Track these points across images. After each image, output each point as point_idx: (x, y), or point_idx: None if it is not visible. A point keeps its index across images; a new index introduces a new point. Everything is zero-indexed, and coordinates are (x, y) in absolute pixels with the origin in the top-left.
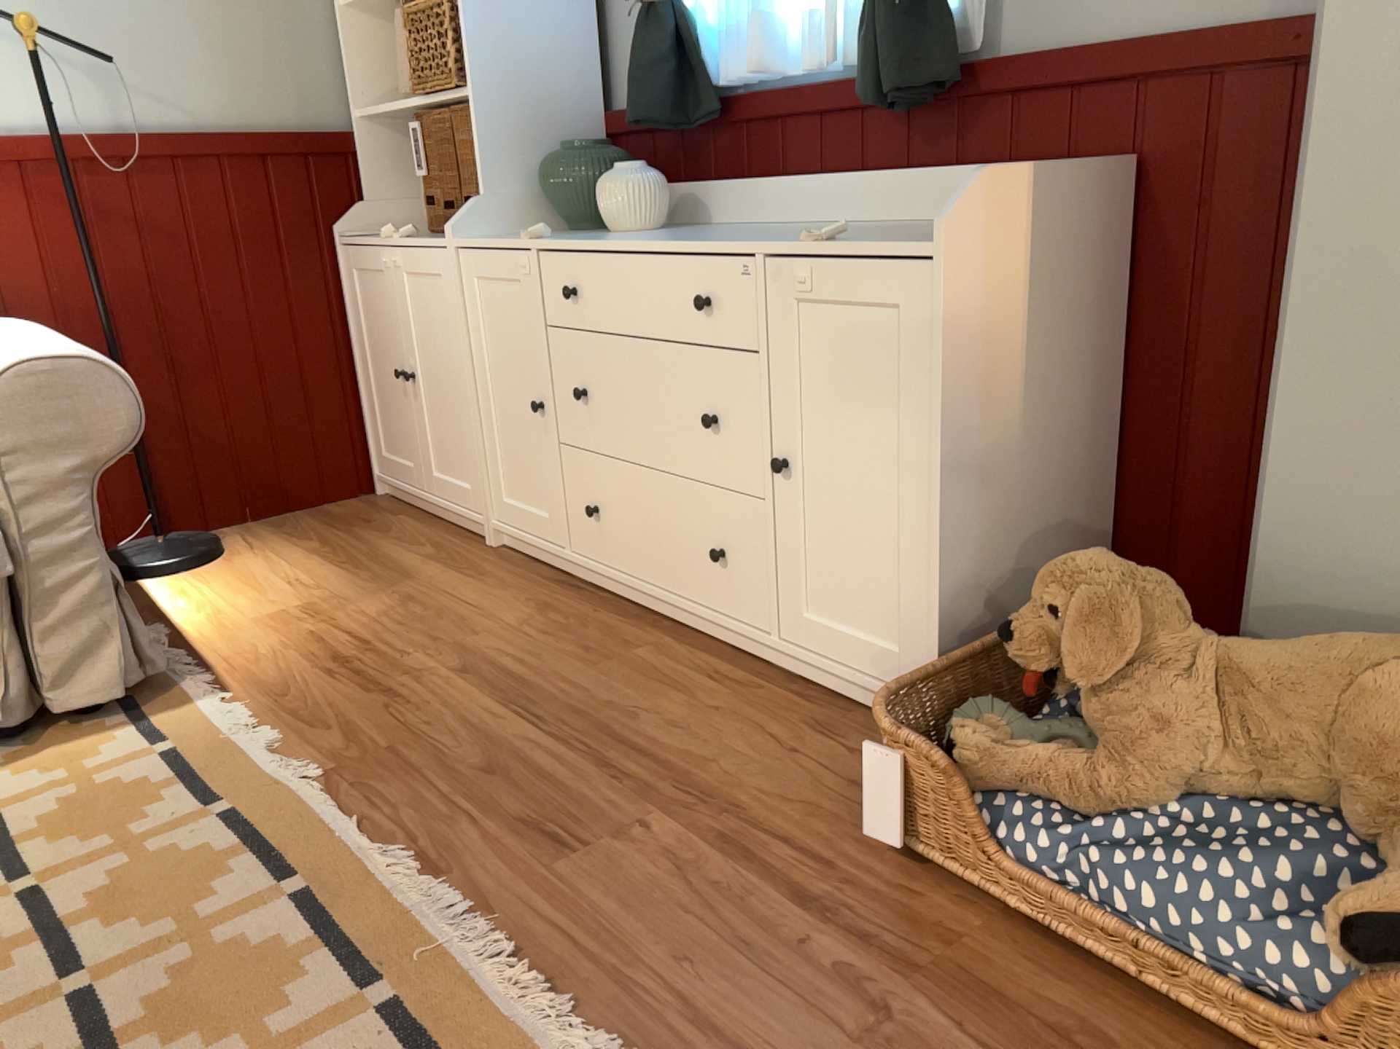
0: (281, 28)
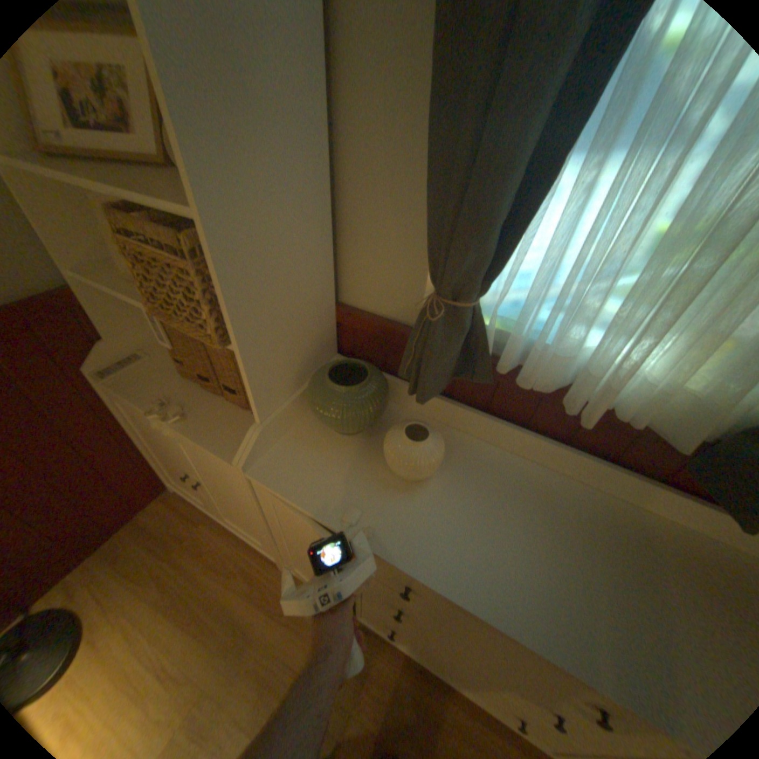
0: None
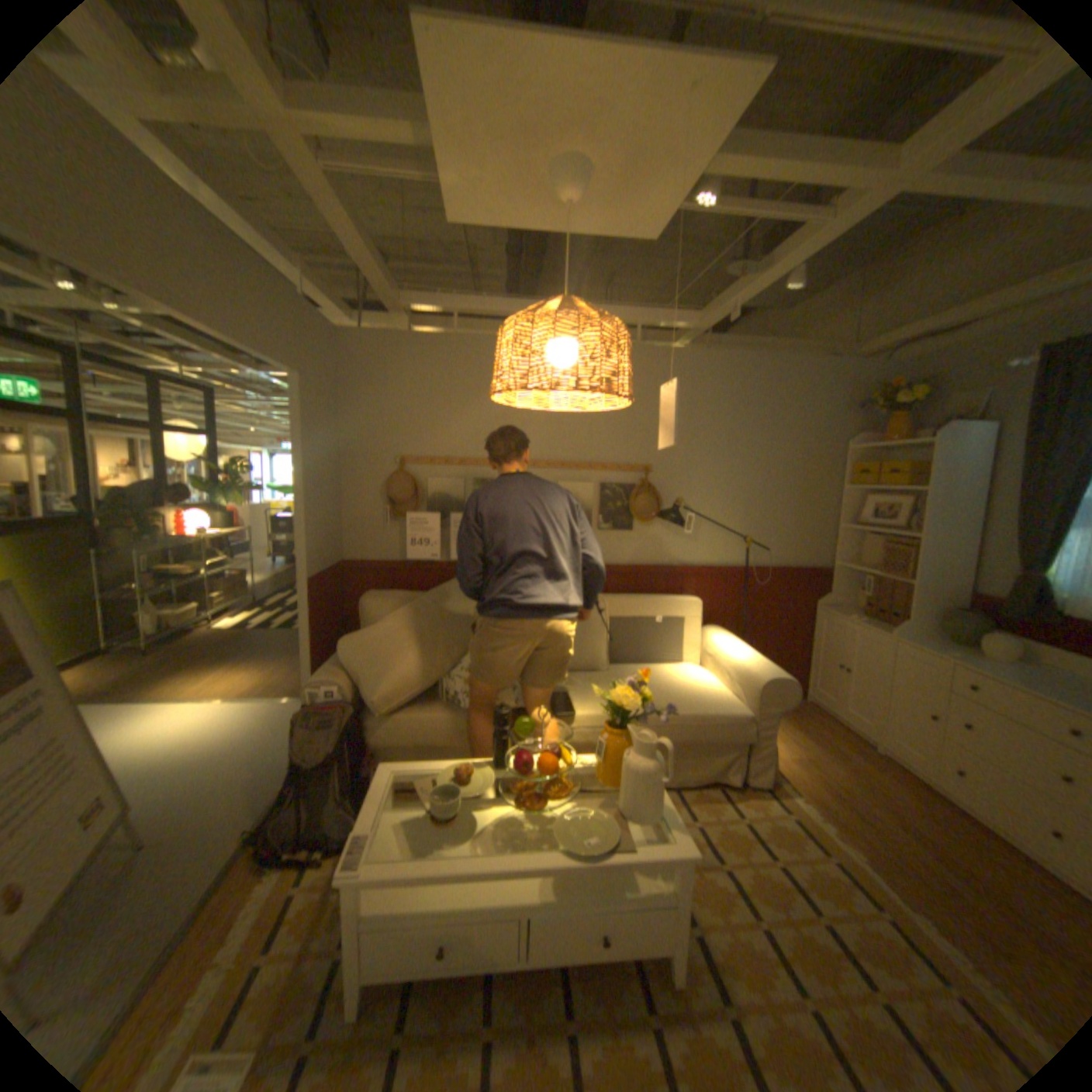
0: (817, 530)
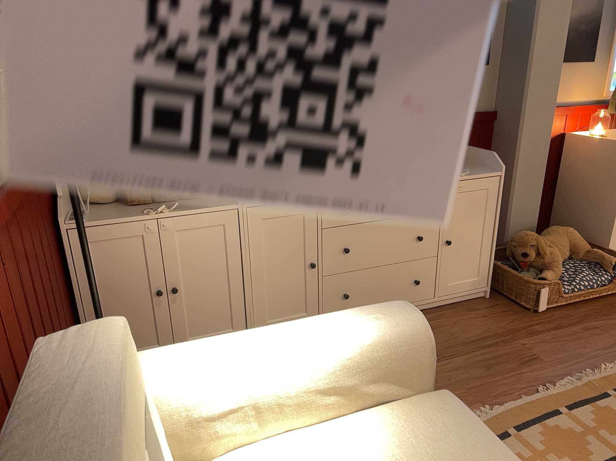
0: None
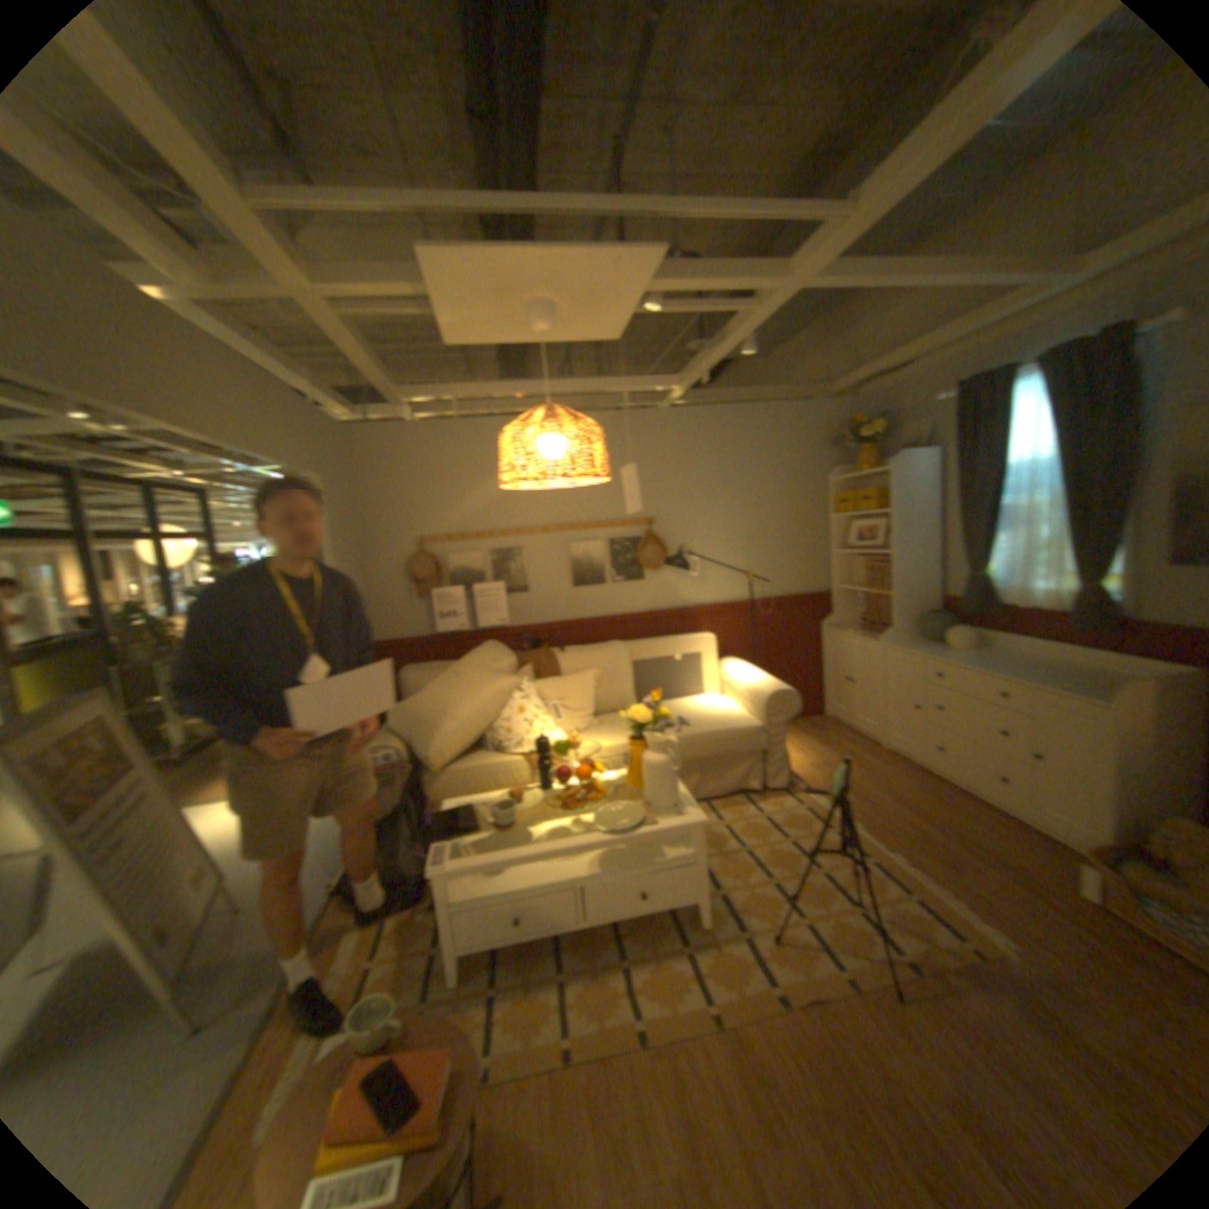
0: (811, 559)
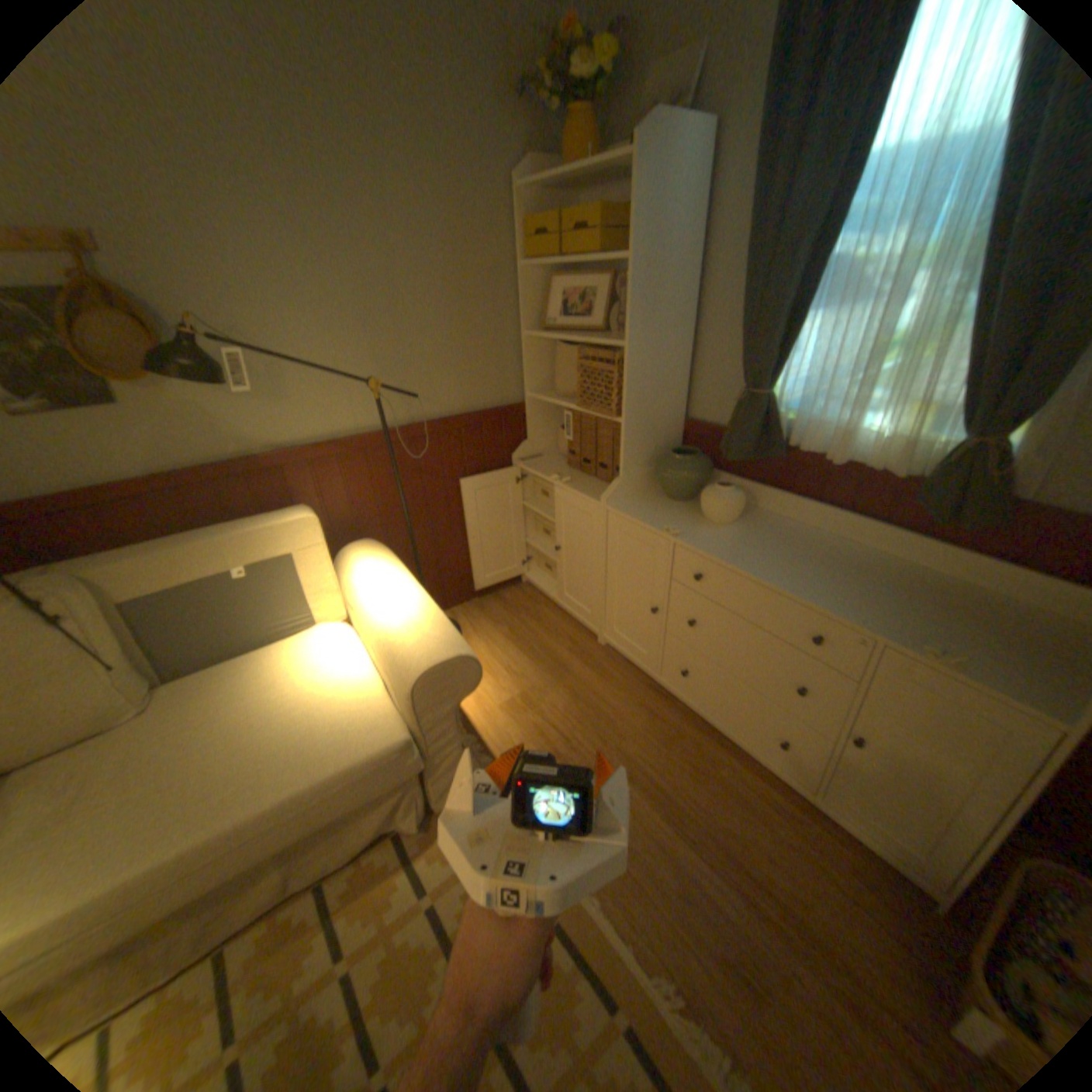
0: (492, 345)
